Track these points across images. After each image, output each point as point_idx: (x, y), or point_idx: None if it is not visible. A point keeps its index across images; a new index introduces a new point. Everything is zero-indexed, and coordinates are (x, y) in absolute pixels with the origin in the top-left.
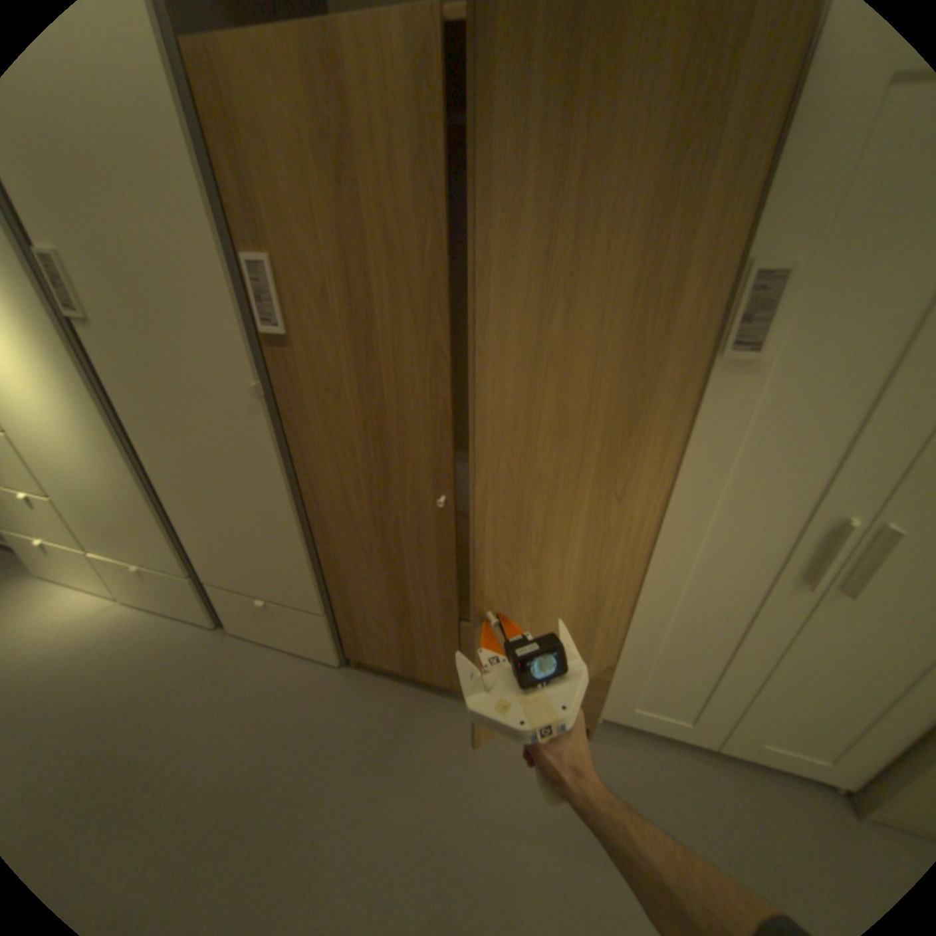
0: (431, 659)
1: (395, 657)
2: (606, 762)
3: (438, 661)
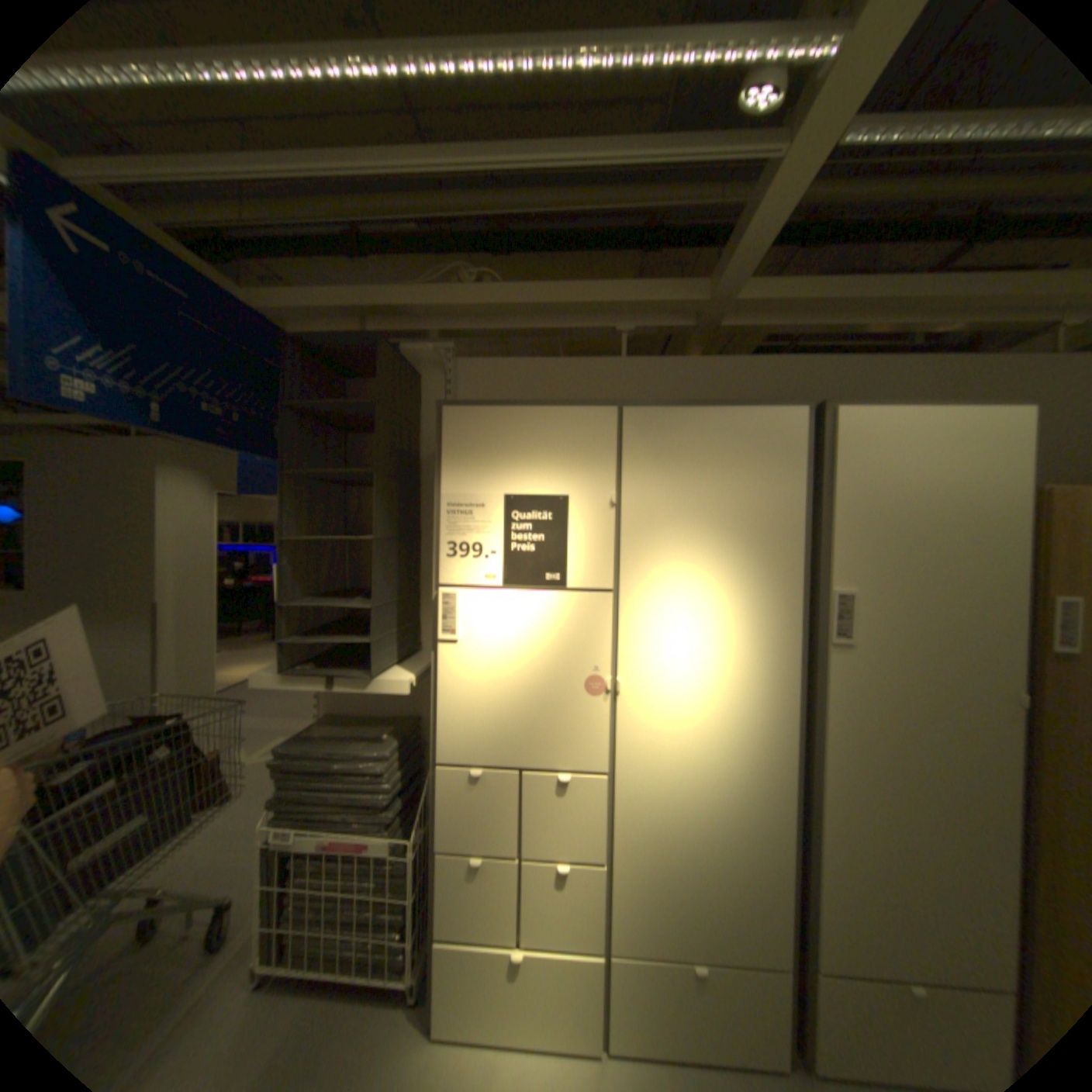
0: None
1: None
2: None
3: None
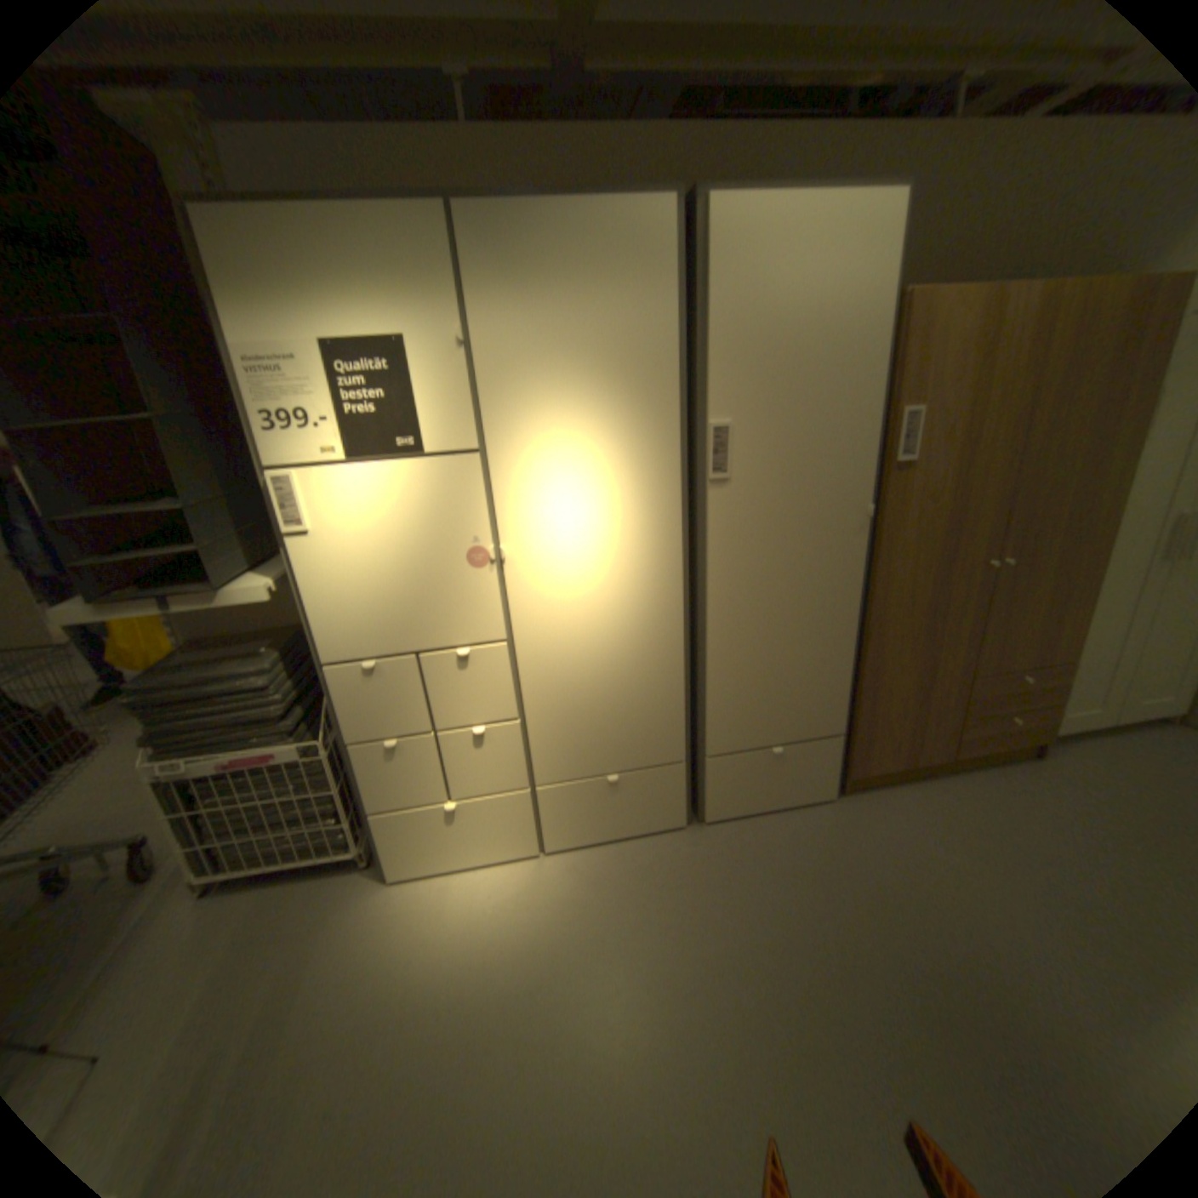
0: (938, 736)
1: (903, 752)
2: (1068, 767)
3: (944, 735)
